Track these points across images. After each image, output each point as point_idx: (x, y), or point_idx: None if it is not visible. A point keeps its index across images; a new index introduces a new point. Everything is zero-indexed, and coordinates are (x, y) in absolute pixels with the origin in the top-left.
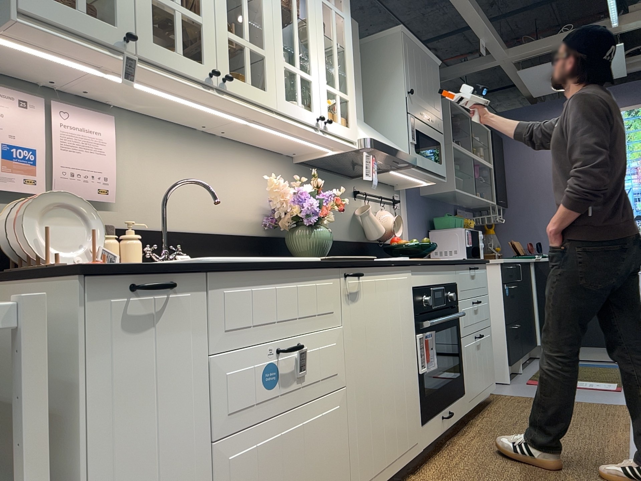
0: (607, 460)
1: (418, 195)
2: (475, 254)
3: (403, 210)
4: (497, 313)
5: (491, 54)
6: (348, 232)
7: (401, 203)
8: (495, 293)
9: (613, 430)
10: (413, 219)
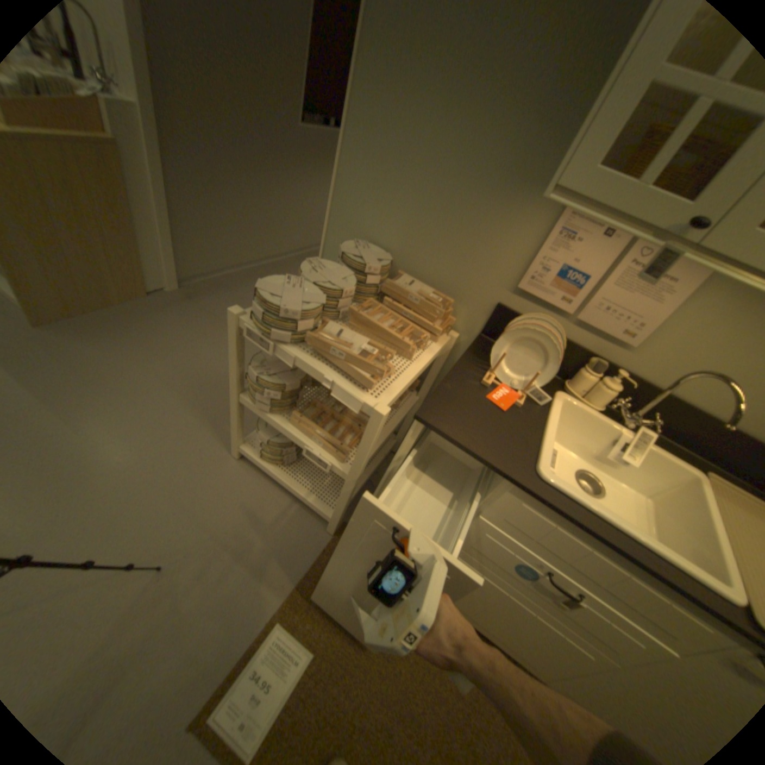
0: None
1: None
2: None
3: None
4: None
5: None
6: None
7: None
8: None
9: None
10: None
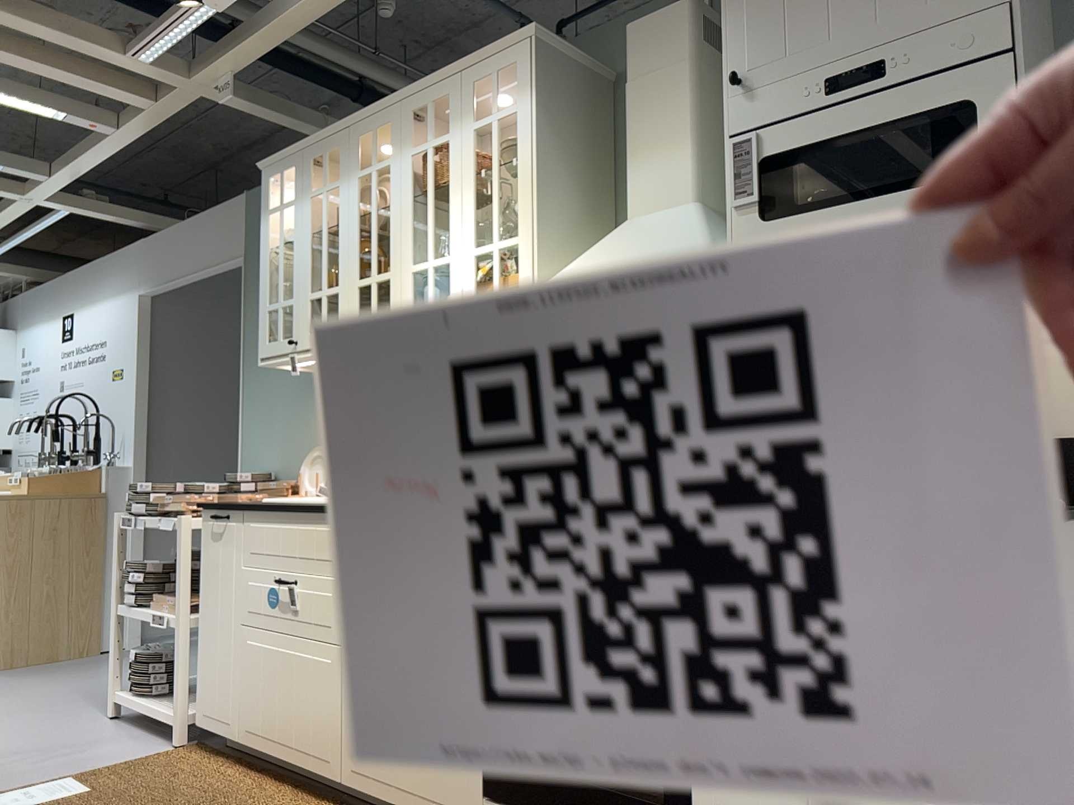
0: None
1: None
2: None
3: None
4: None
5: None
6: None
7: None
8: None
9: None
10: None
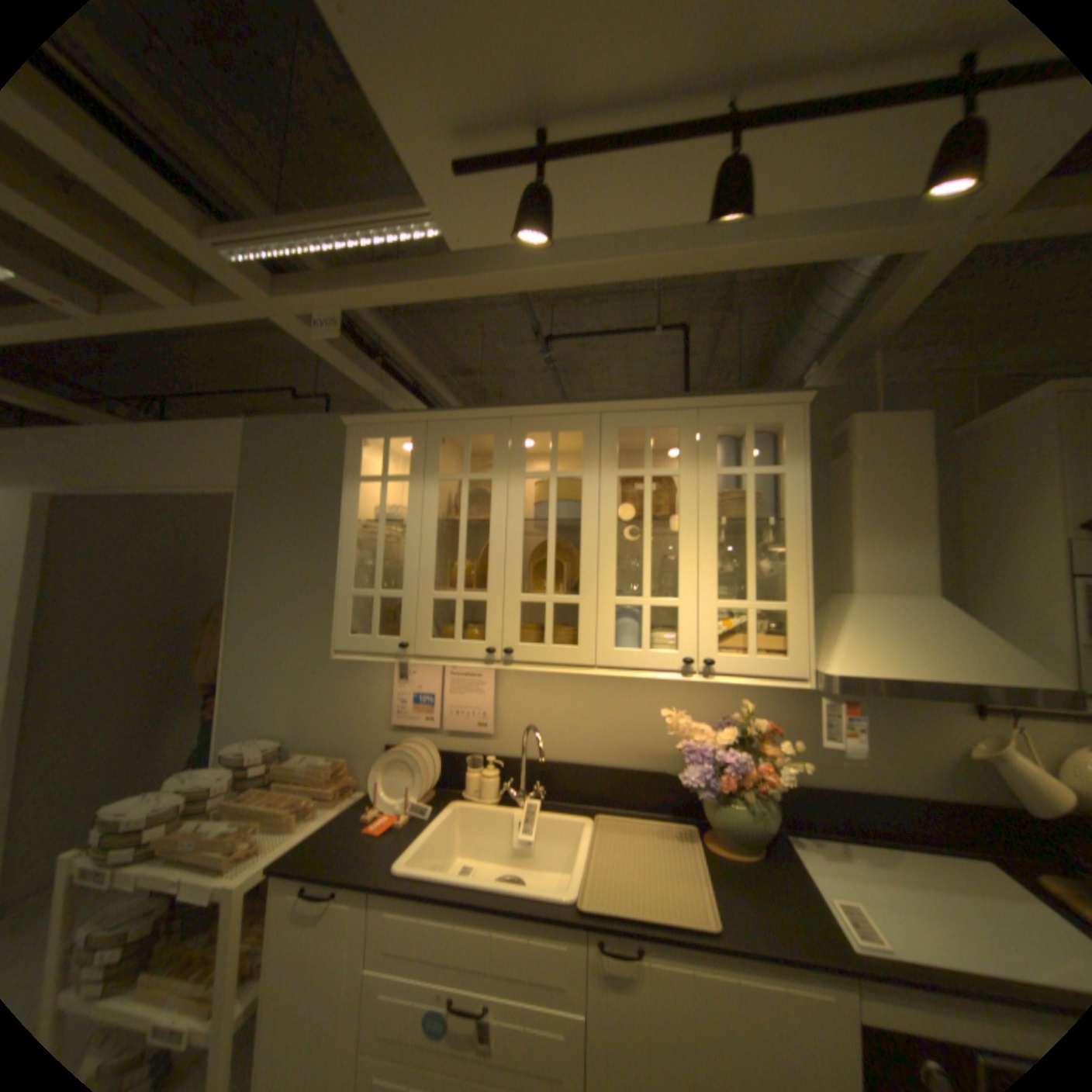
0: None
1: None
2: None
3: None
4: None
5: None
6: (940, 784)
7: None
8: None
9: None
10: None
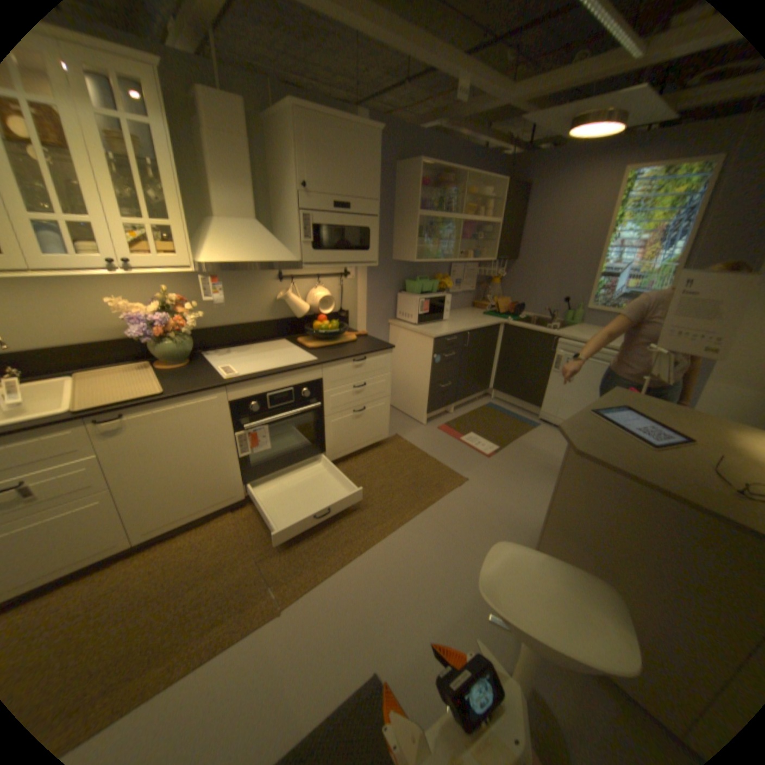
0: (361, 538)
1: (386, 261)
2: (431, 319)
3: (357, 280)
4: (425, 375)
5: (487, 94)
6: (267, 313)
7: (354, 274)
8: (426, 360)
9: (413, 506)
10: (373, 285)
